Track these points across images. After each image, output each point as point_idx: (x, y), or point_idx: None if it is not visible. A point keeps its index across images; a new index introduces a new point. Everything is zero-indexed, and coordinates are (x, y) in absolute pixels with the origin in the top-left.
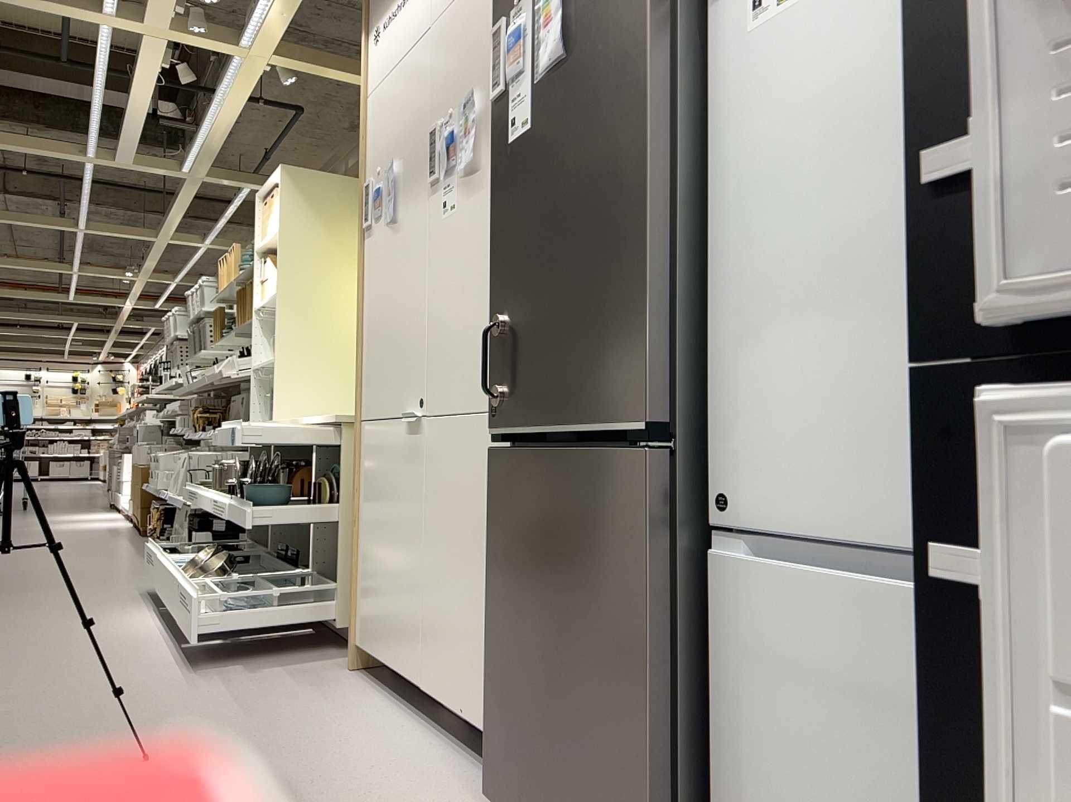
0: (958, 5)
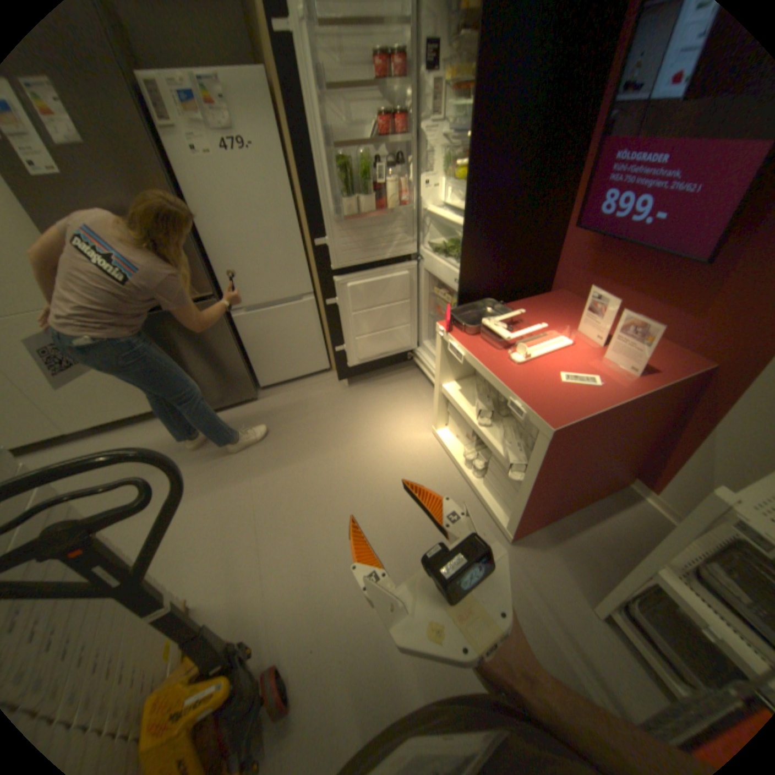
0: (312, 214)
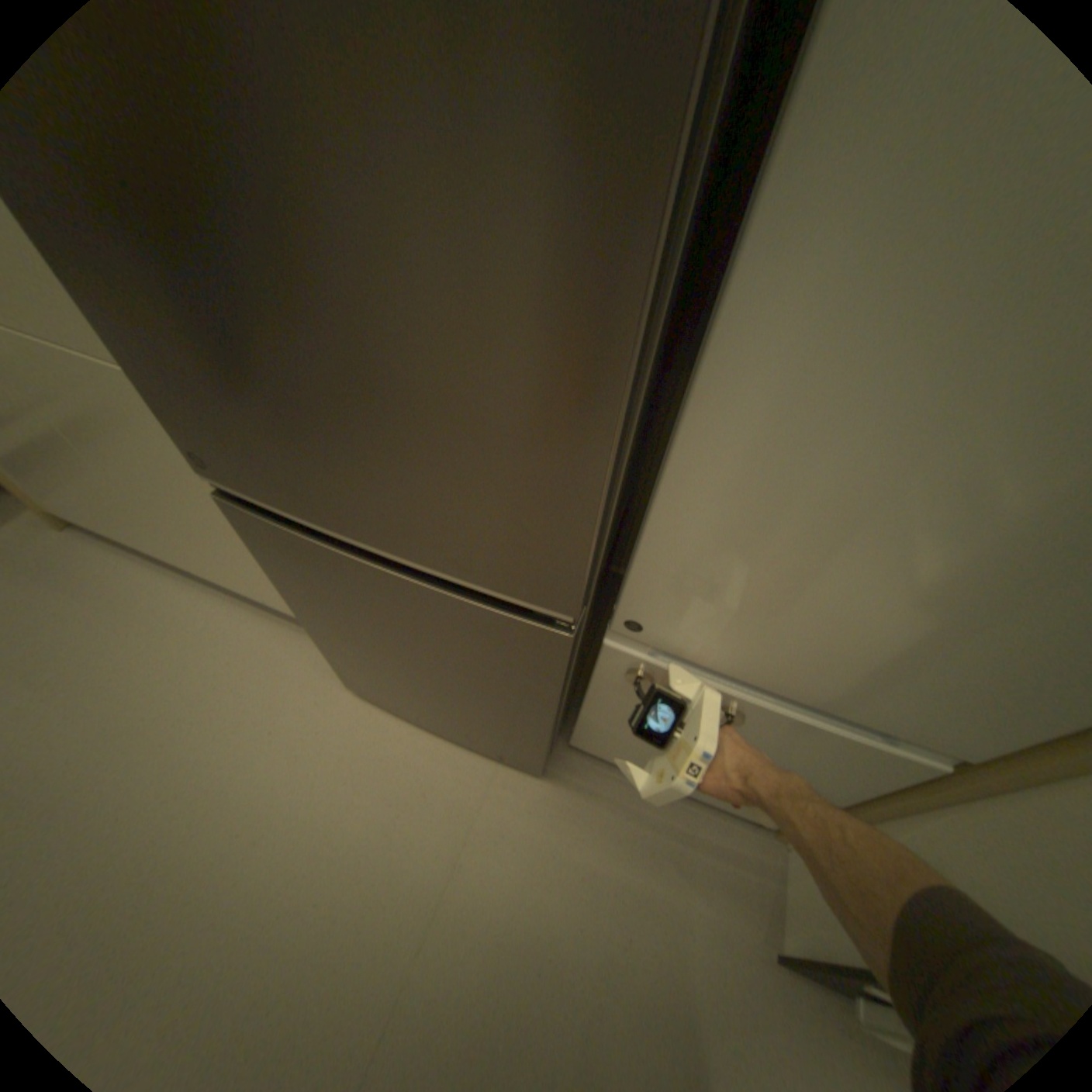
0: None
